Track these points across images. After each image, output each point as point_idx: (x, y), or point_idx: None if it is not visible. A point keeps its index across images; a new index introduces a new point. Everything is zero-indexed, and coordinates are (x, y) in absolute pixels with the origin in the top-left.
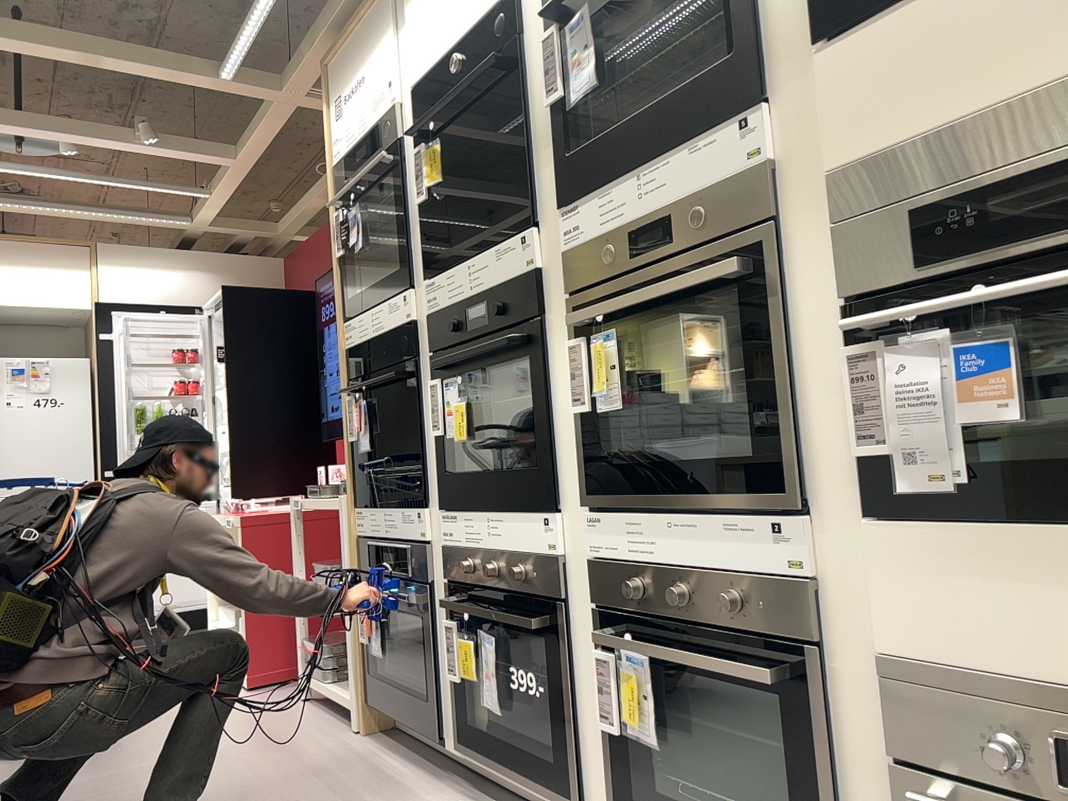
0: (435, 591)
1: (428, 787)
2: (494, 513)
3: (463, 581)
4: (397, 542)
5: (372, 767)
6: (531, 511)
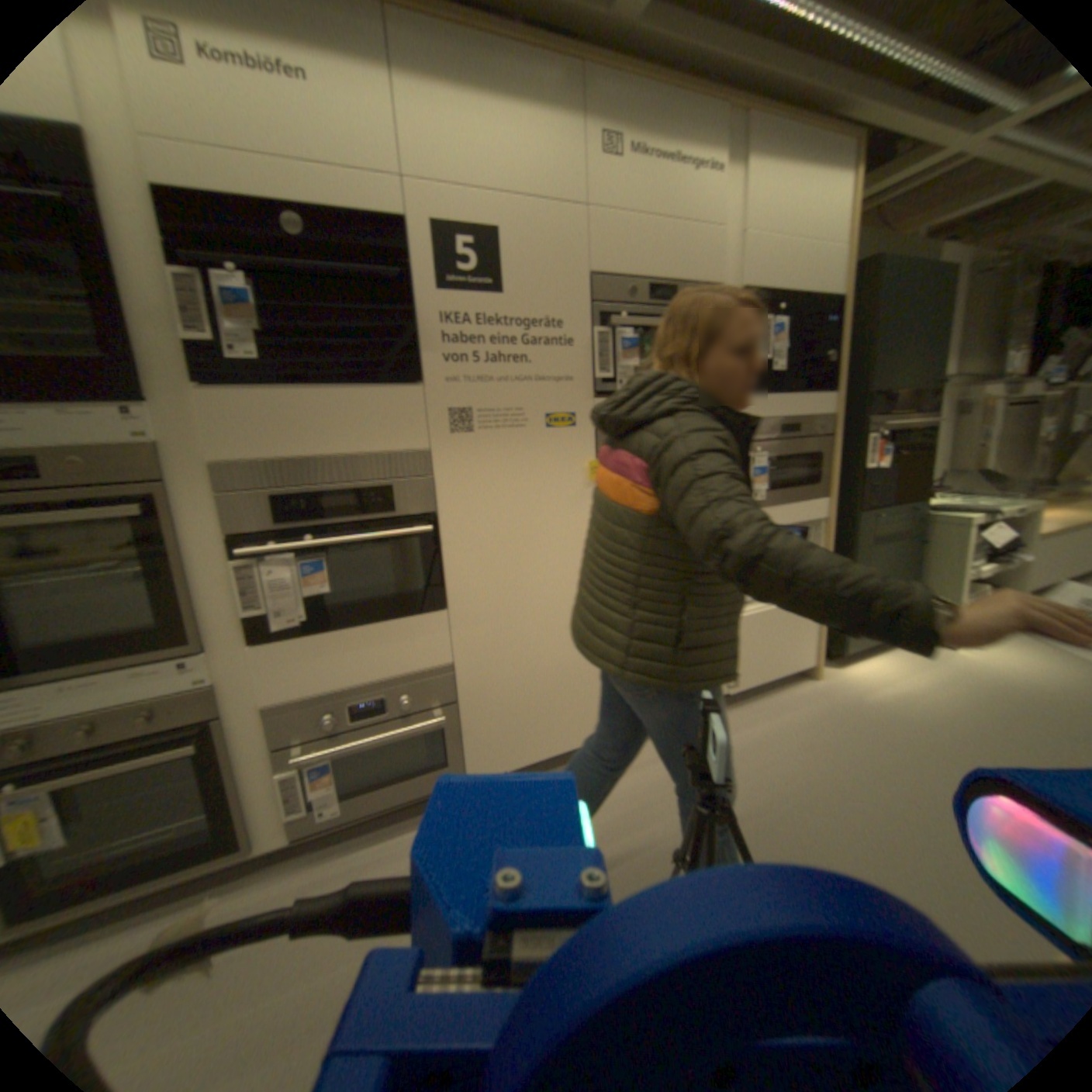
0: None
1: None
2: None
3: None
4: None
5: None
6: None
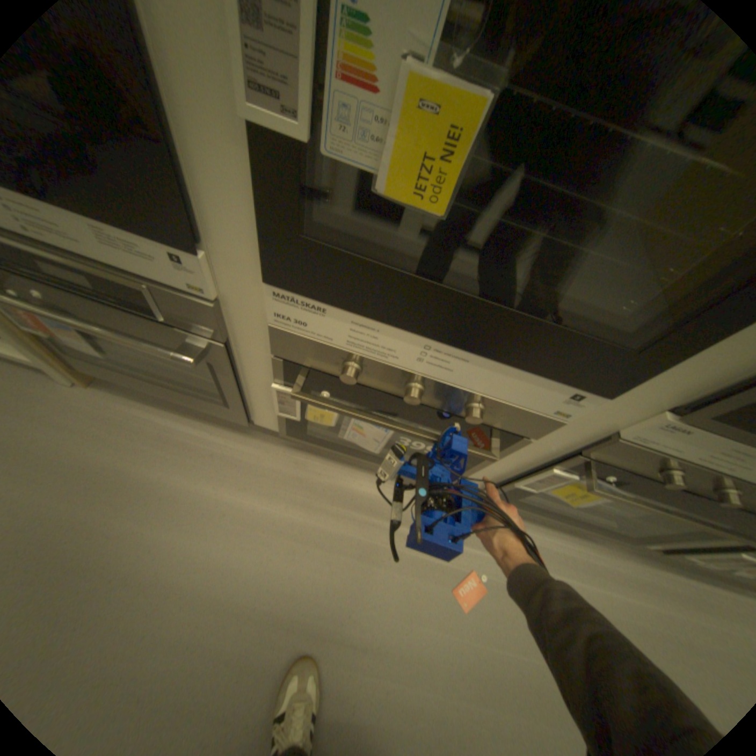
0: (237, 347)
1: (249, 450)
2: (450, 342)
3: (329, 370)
4: (96, 264)
5: (159, 441)
6: (560, 379)
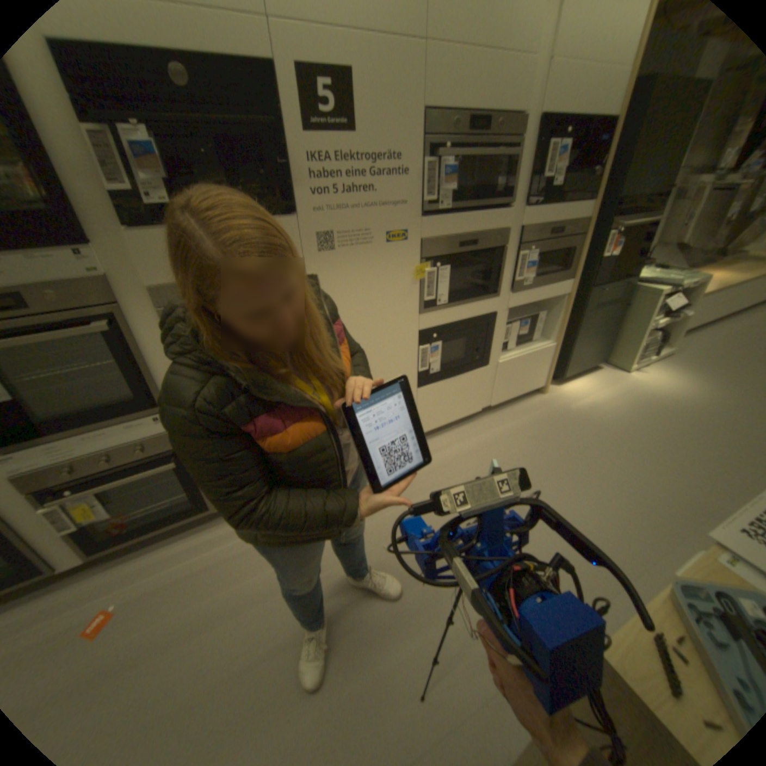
0: None
1: None
2: None
3: None
4: None
5: None
6: None
